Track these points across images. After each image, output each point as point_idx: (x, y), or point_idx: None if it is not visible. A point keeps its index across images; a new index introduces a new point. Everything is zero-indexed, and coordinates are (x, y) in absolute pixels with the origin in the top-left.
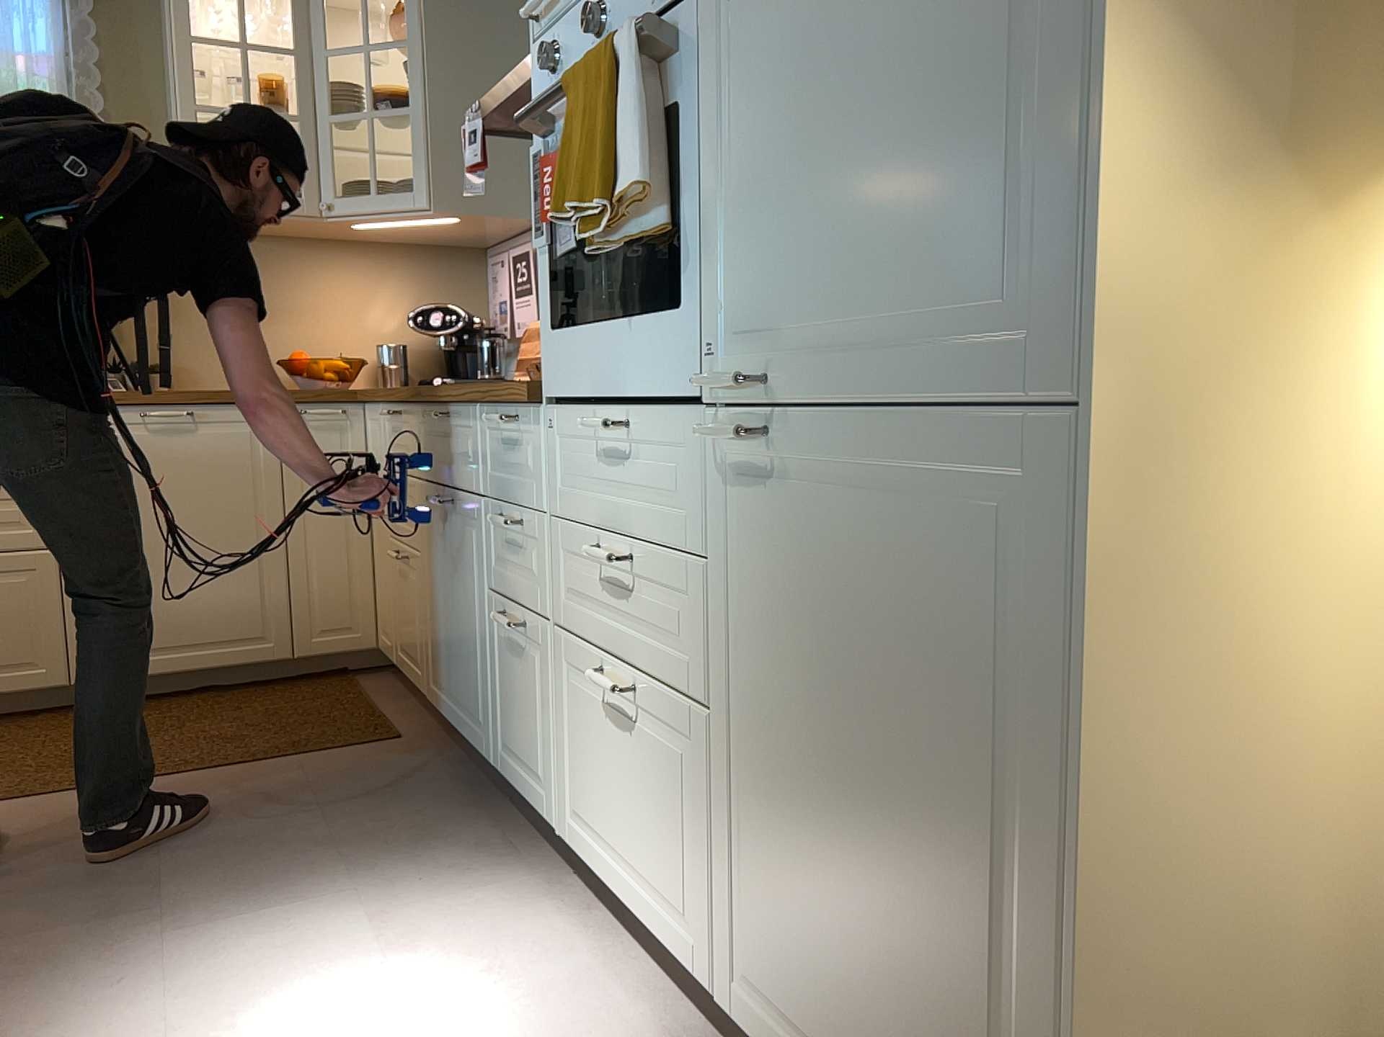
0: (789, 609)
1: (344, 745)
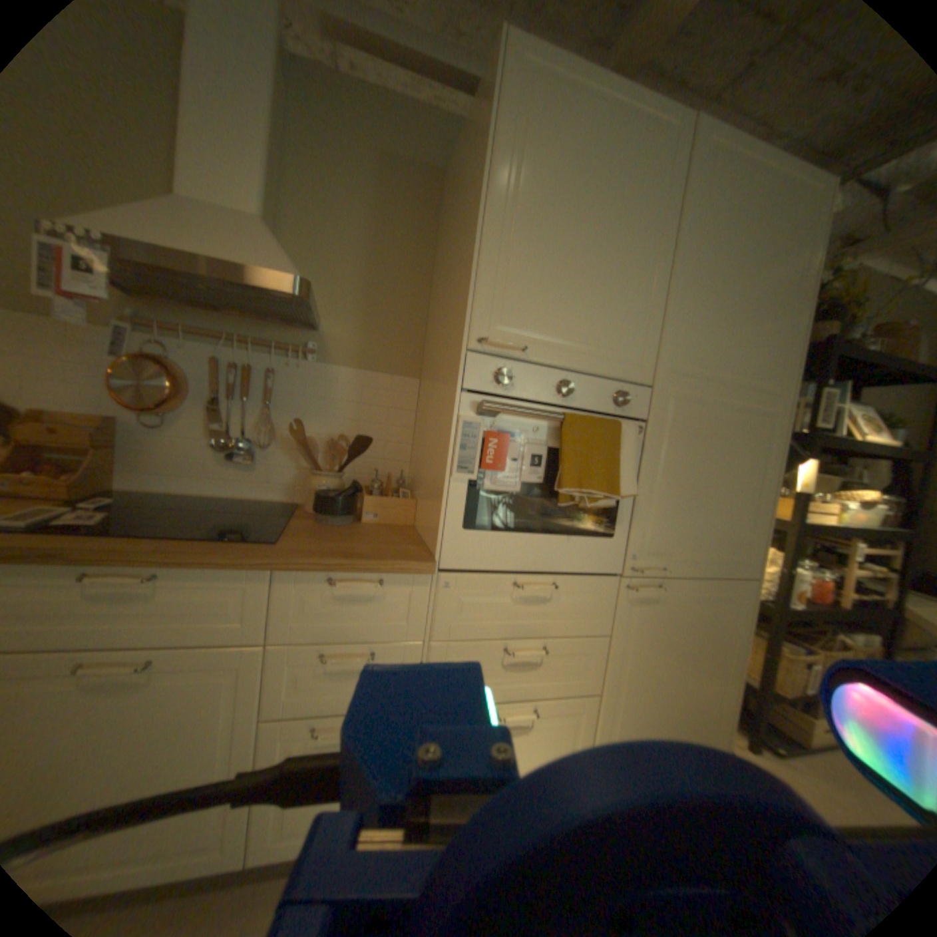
0: (655, 642)
1: None
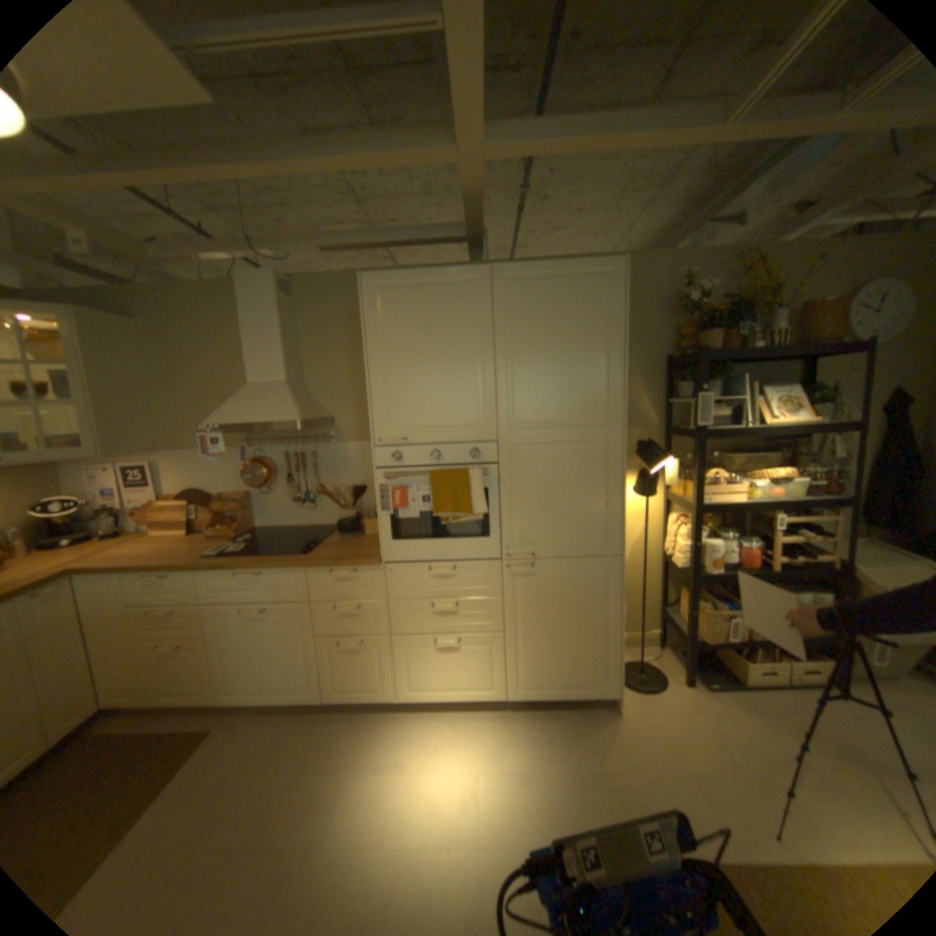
0: (536, 600)
1: (185, 756)
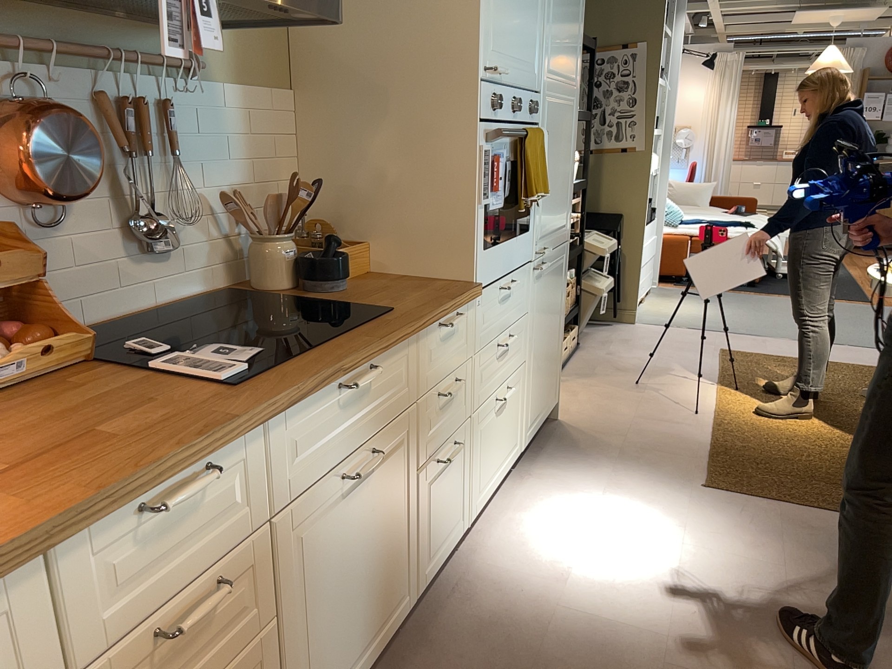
0: (541, 307)
1: None
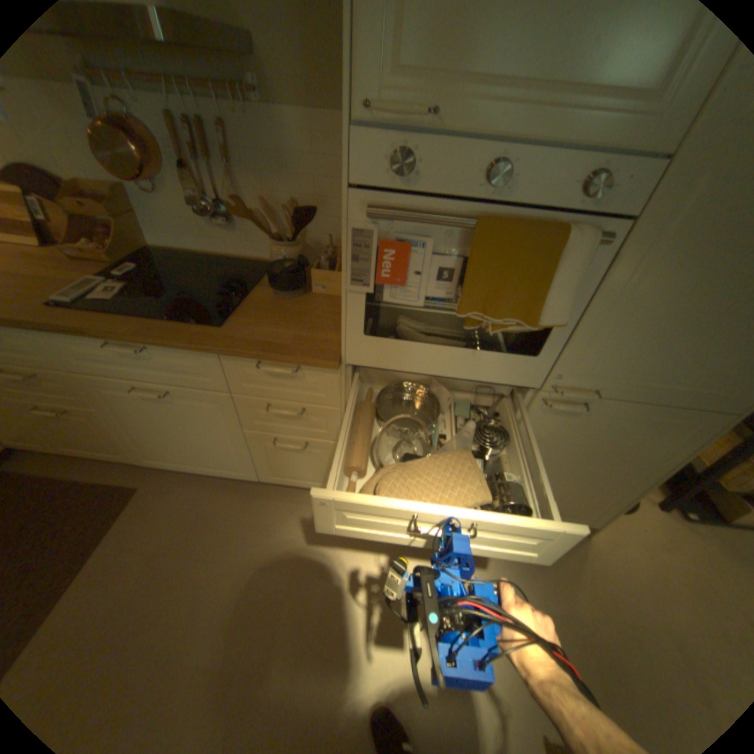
0: (563, 441)
1: (110, 517)
